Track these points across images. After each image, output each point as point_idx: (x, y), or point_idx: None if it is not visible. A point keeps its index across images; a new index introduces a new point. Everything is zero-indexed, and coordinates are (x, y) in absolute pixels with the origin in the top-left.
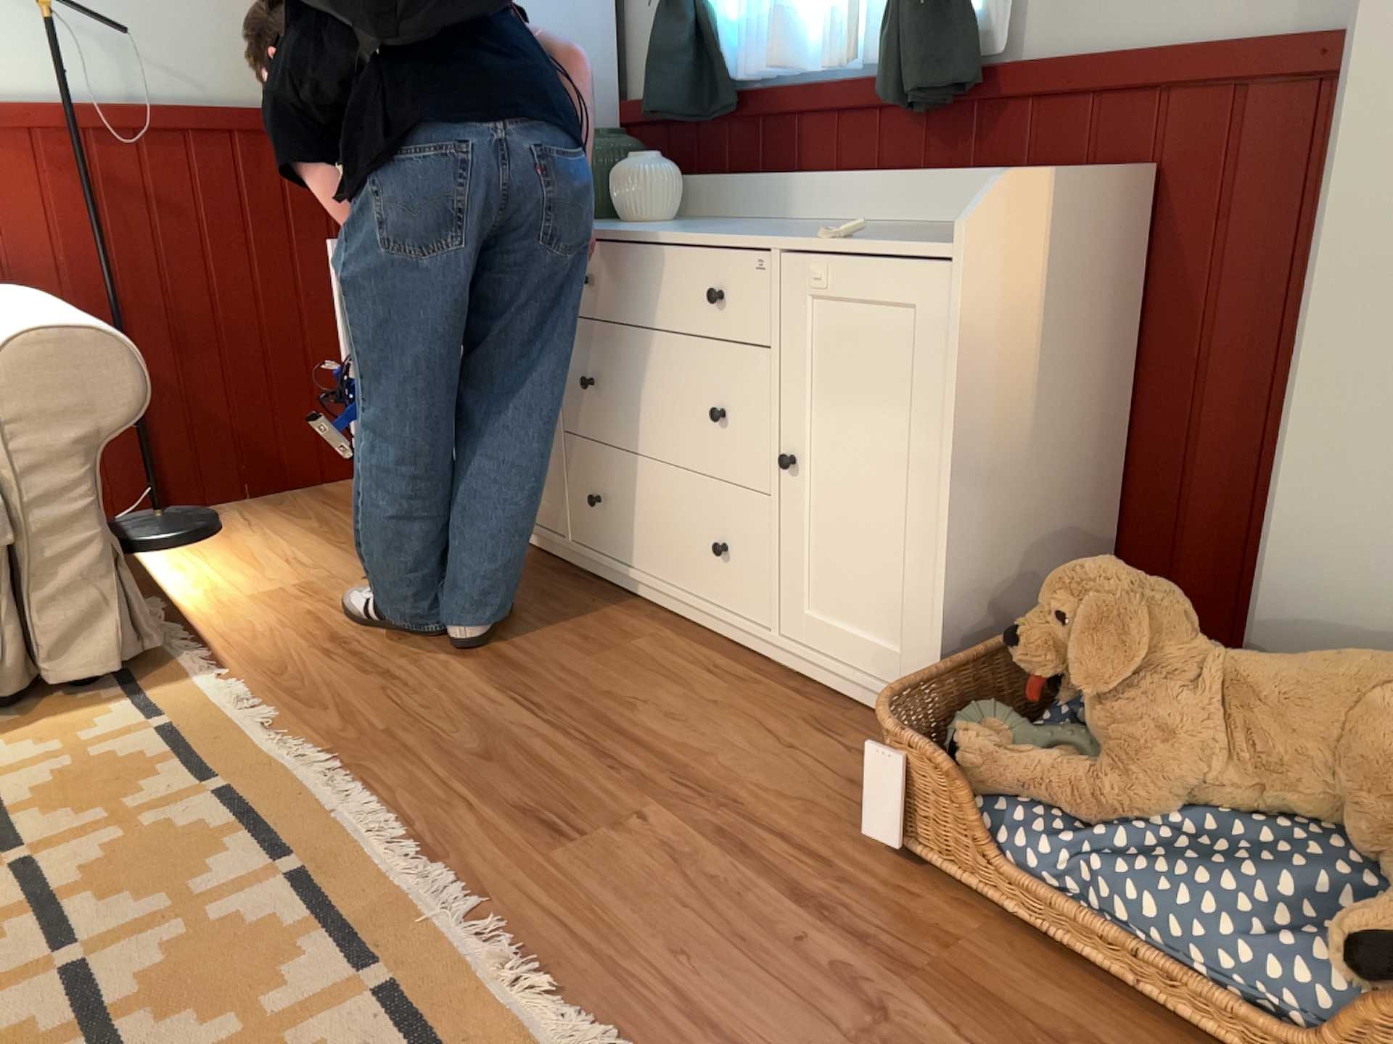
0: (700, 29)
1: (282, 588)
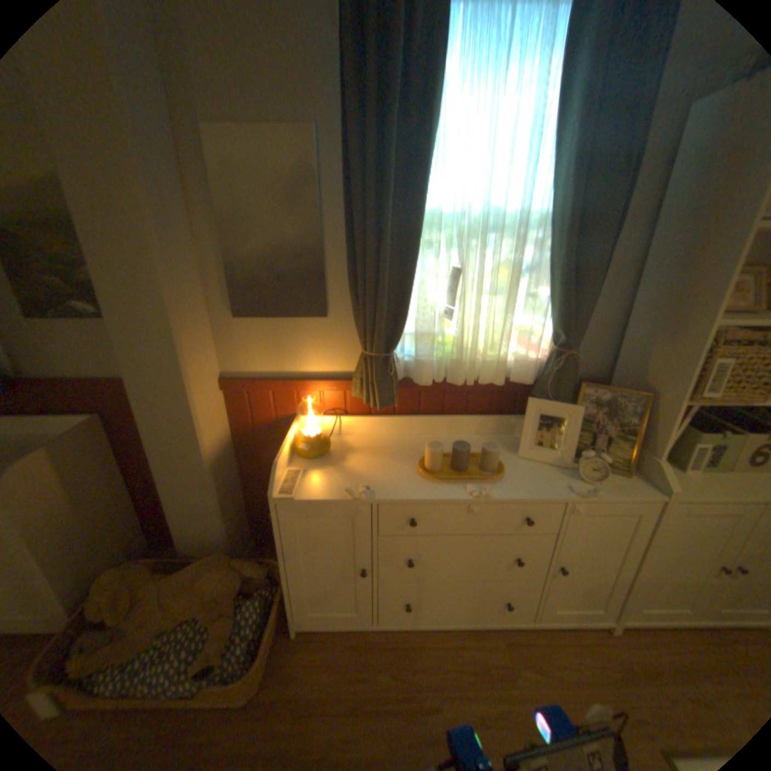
0: None
1: None
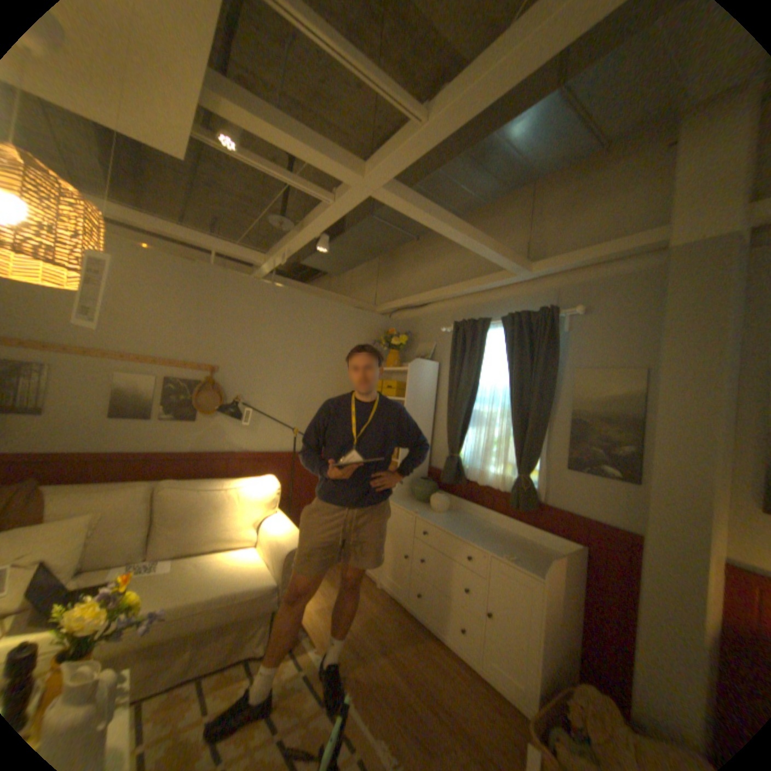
0: (458, 464)
1: (323, 609)
